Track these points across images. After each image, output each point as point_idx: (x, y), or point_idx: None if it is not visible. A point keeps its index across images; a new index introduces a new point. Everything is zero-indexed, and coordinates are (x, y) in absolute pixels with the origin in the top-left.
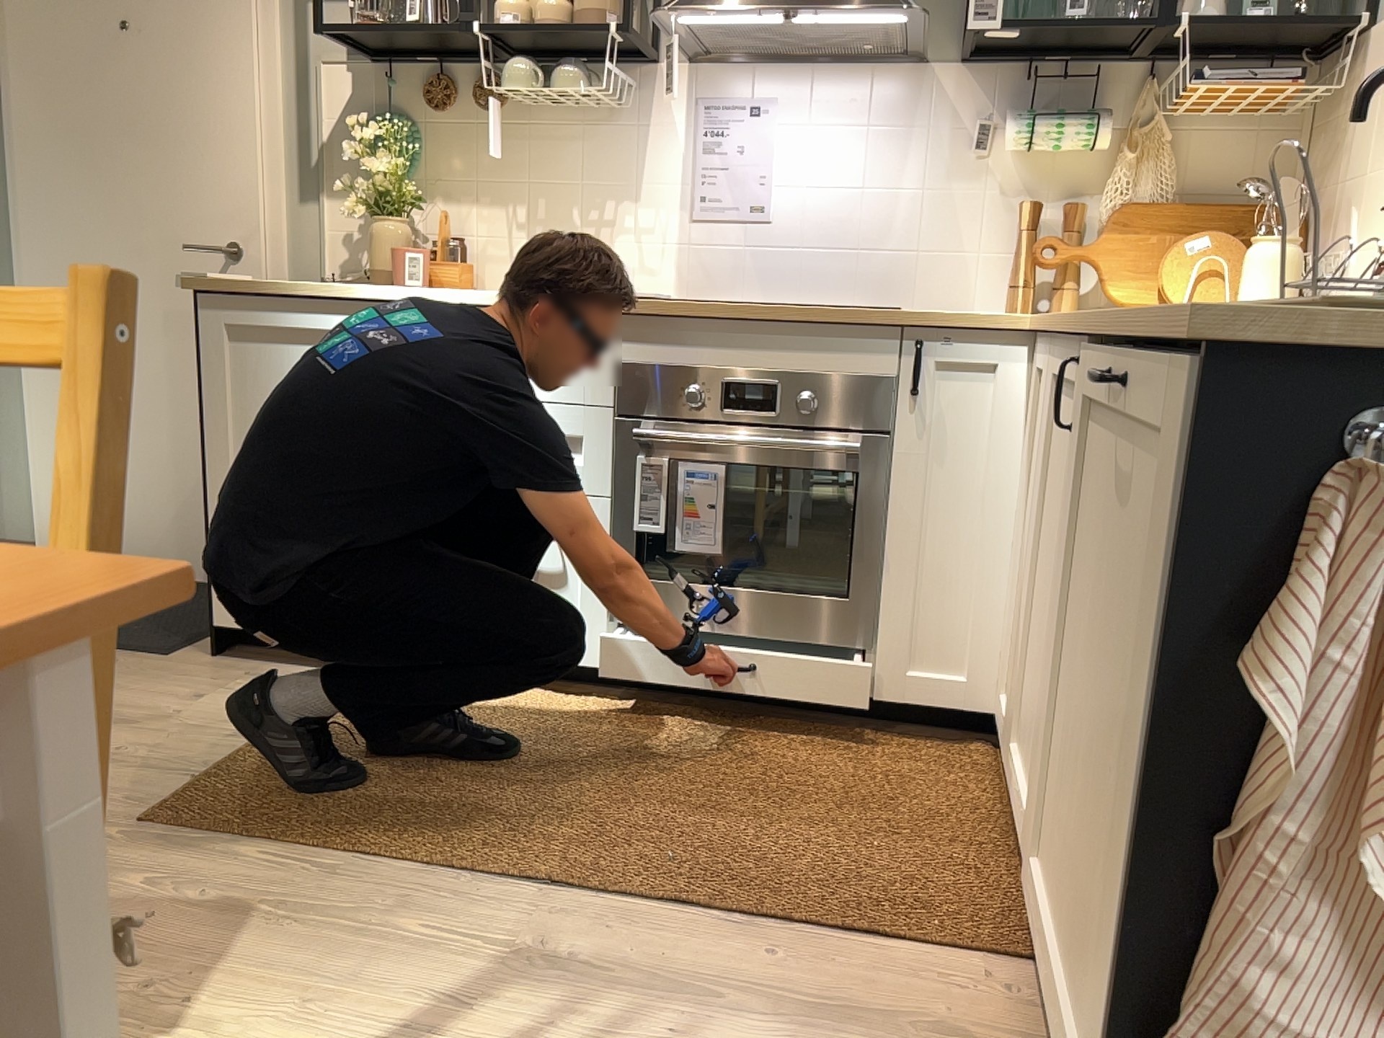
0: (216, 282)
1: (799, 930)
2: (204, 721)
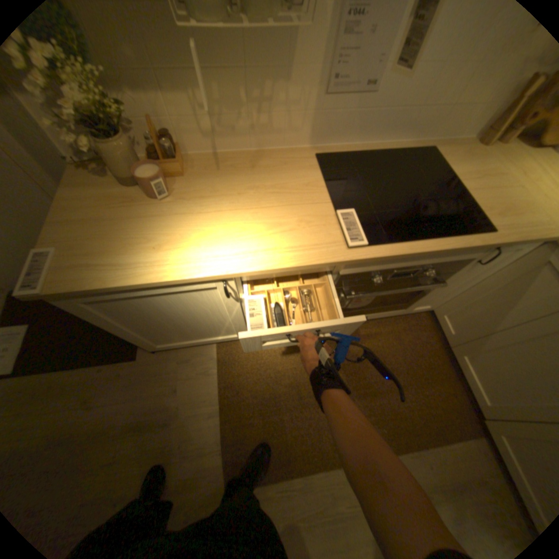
0: (43, 292)
1: (434, 454)
2: (189, 411)
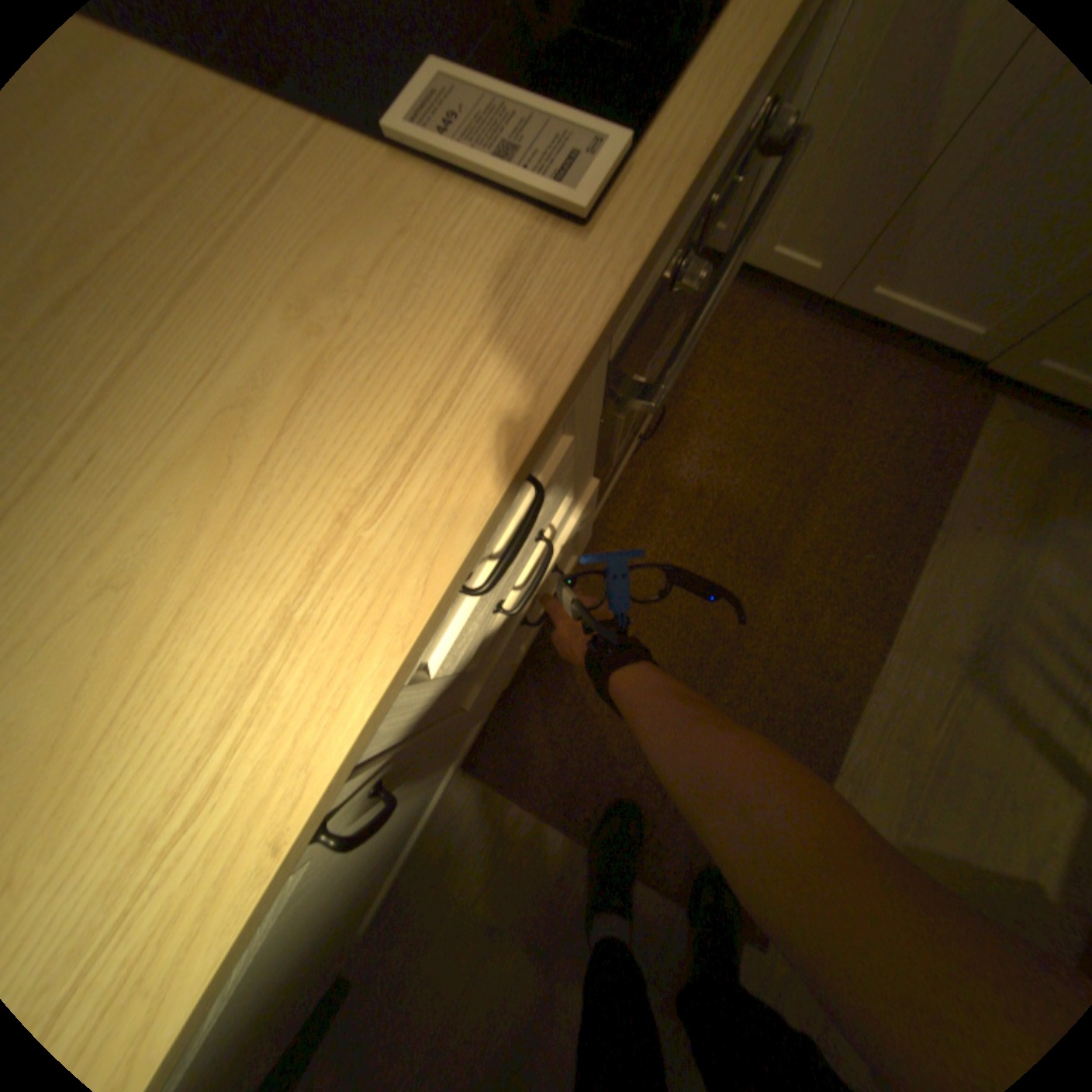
0: None
1: (965, 506)
2: (557, 927)
